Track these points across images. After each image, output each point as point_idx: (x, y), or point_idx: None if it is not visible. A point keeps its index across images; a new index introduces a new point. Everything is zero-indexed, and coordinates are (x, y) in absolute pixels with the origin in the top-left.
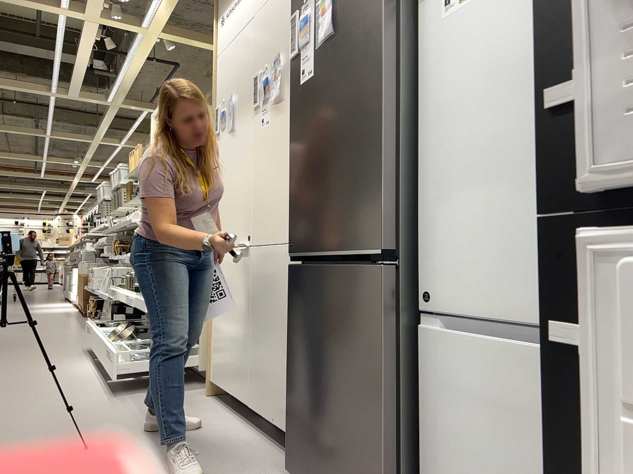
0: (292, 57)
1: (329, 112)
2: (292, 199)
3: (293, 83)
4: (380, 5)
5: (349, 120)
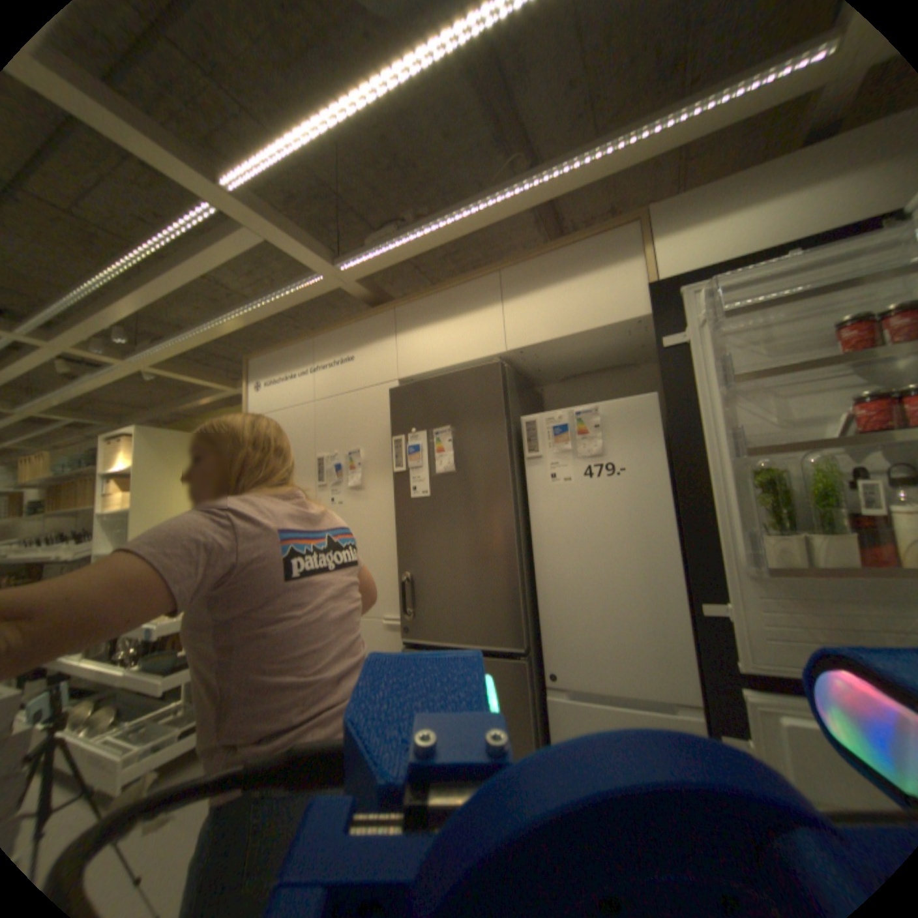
0: (397, 470)
1: (453, 531)
2: (403, 590)
3: (398, 491)
4: (504, 468)
5: (477, 543)
